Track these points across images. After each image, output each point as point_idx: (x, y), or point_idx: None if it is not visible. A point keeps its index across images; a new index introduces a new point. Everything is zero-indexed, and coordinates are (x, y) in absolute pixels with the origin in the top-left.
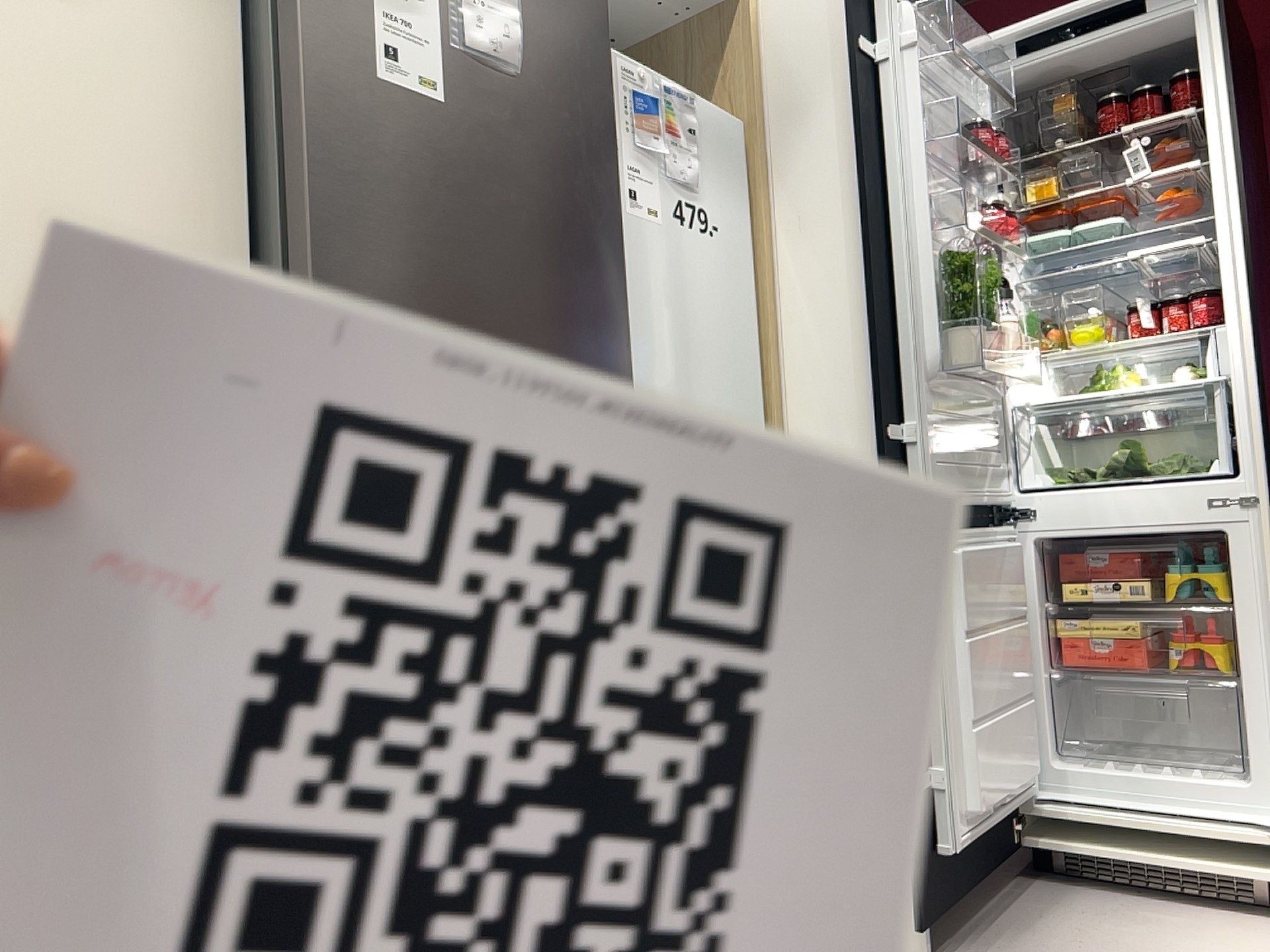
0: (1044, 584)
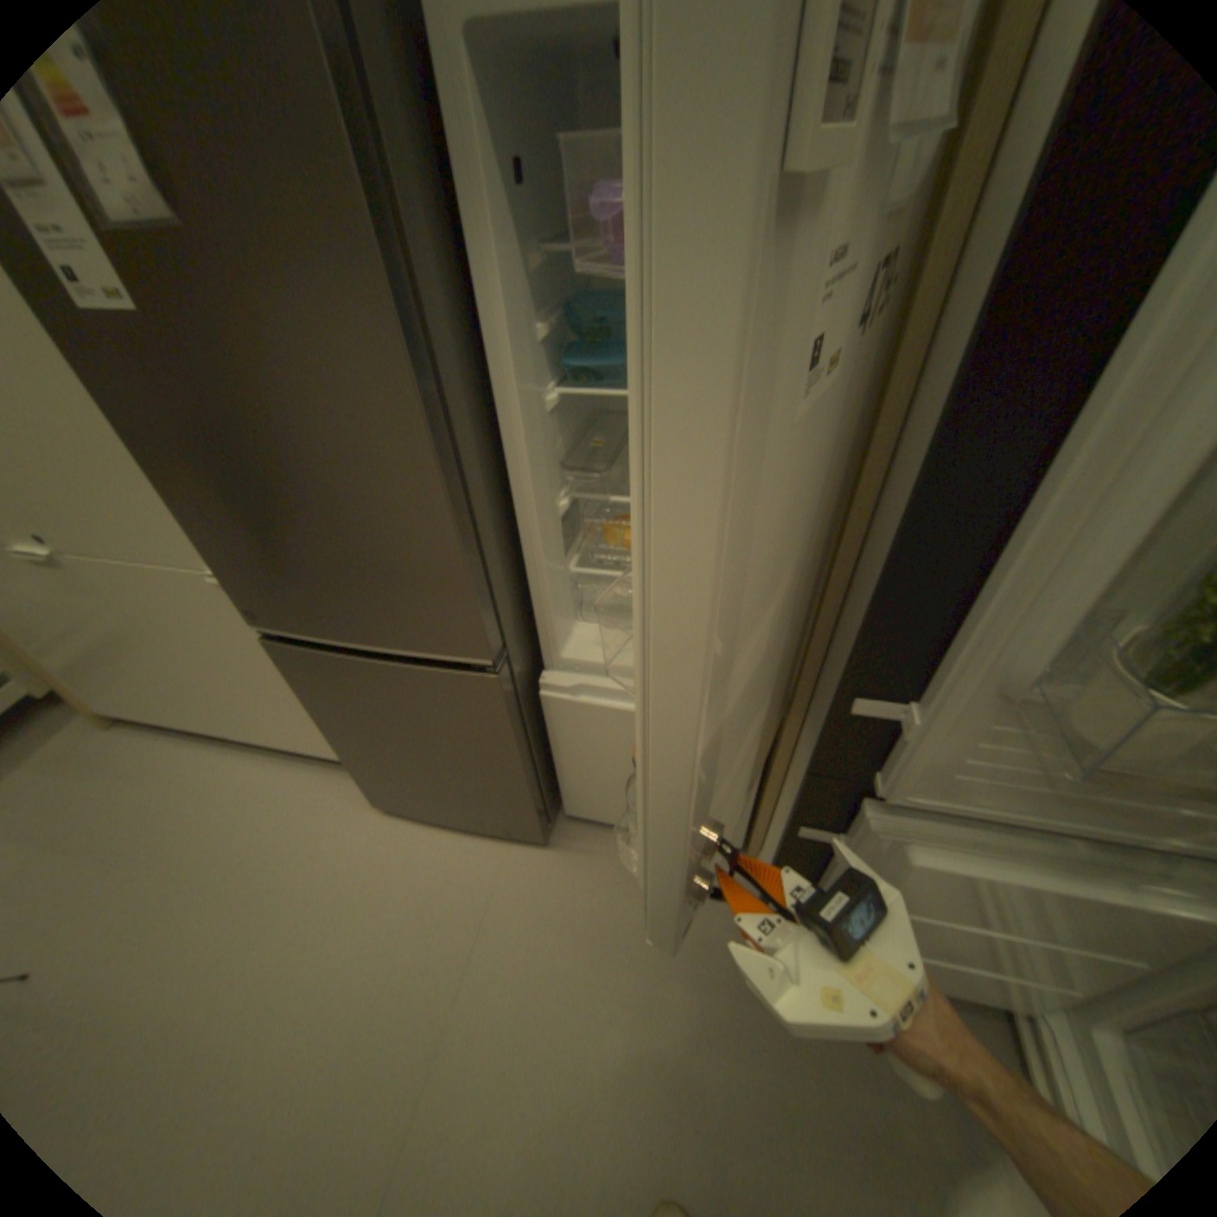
0: None
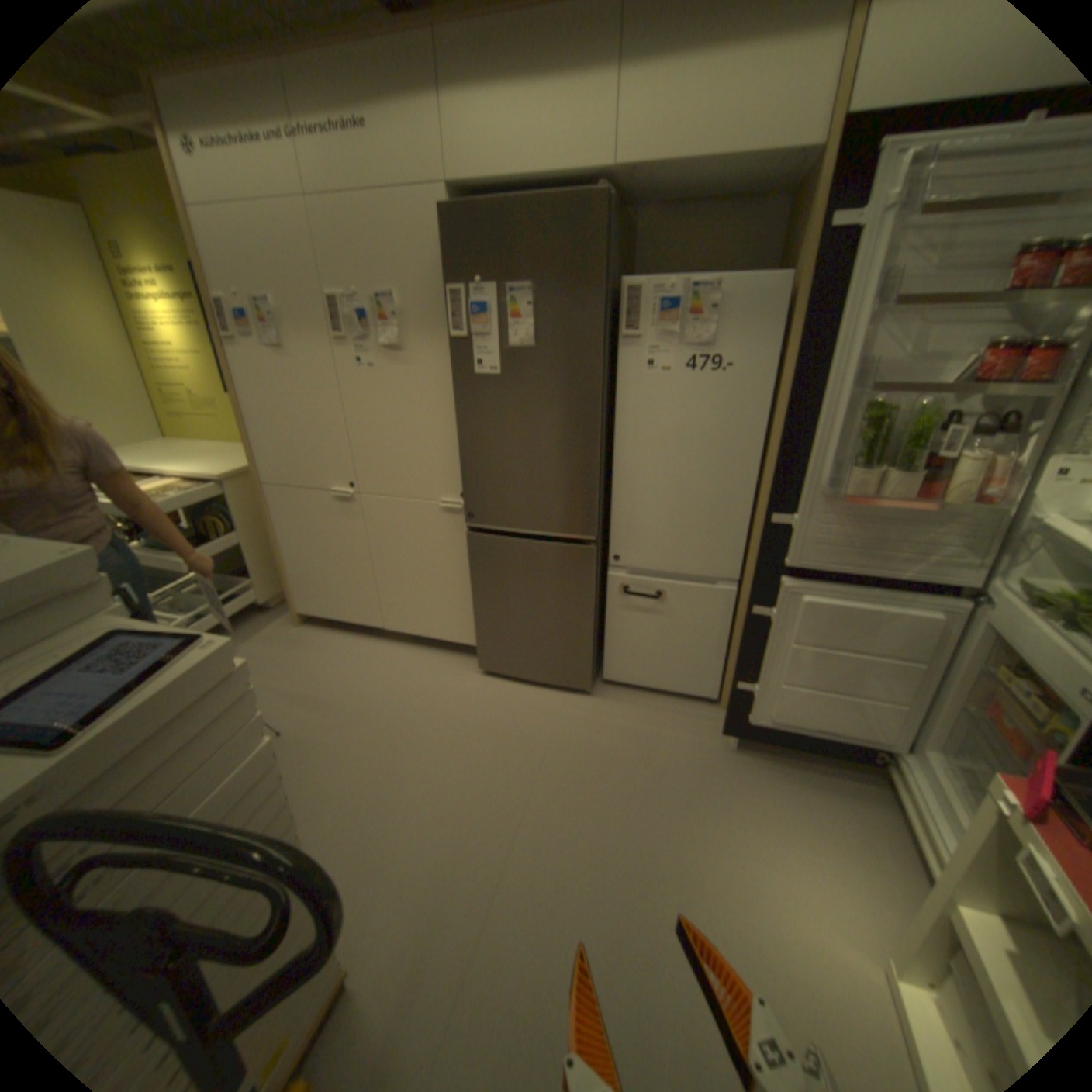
0: (992, 655)
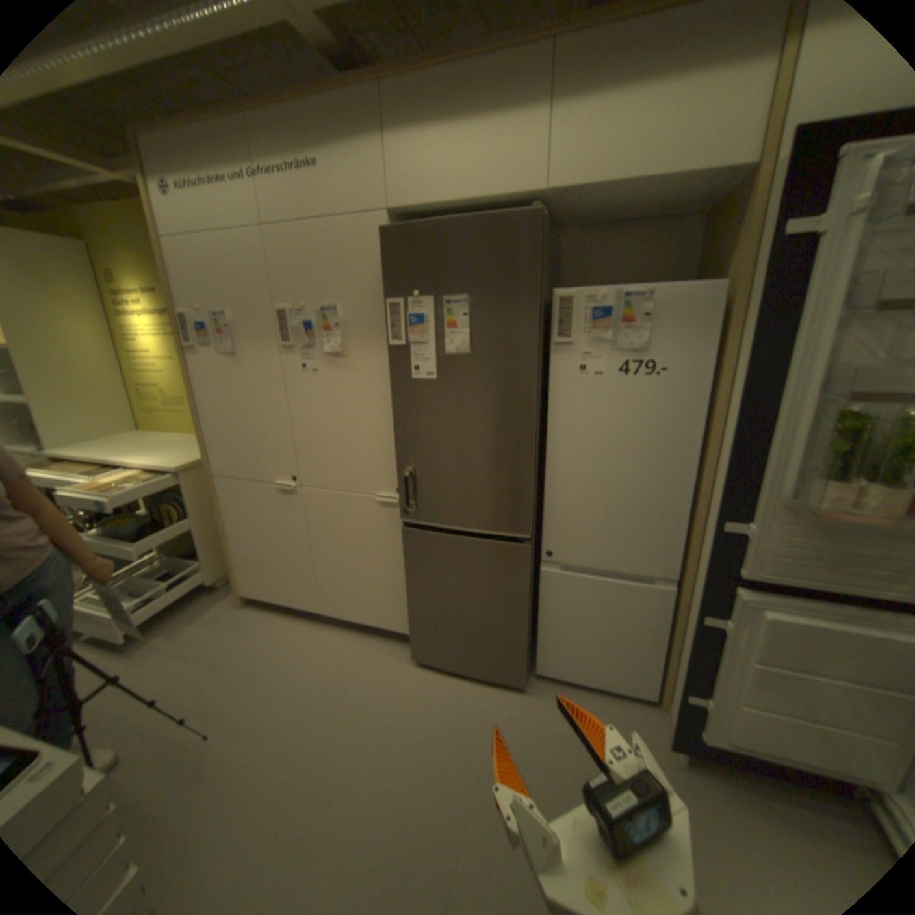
0: None
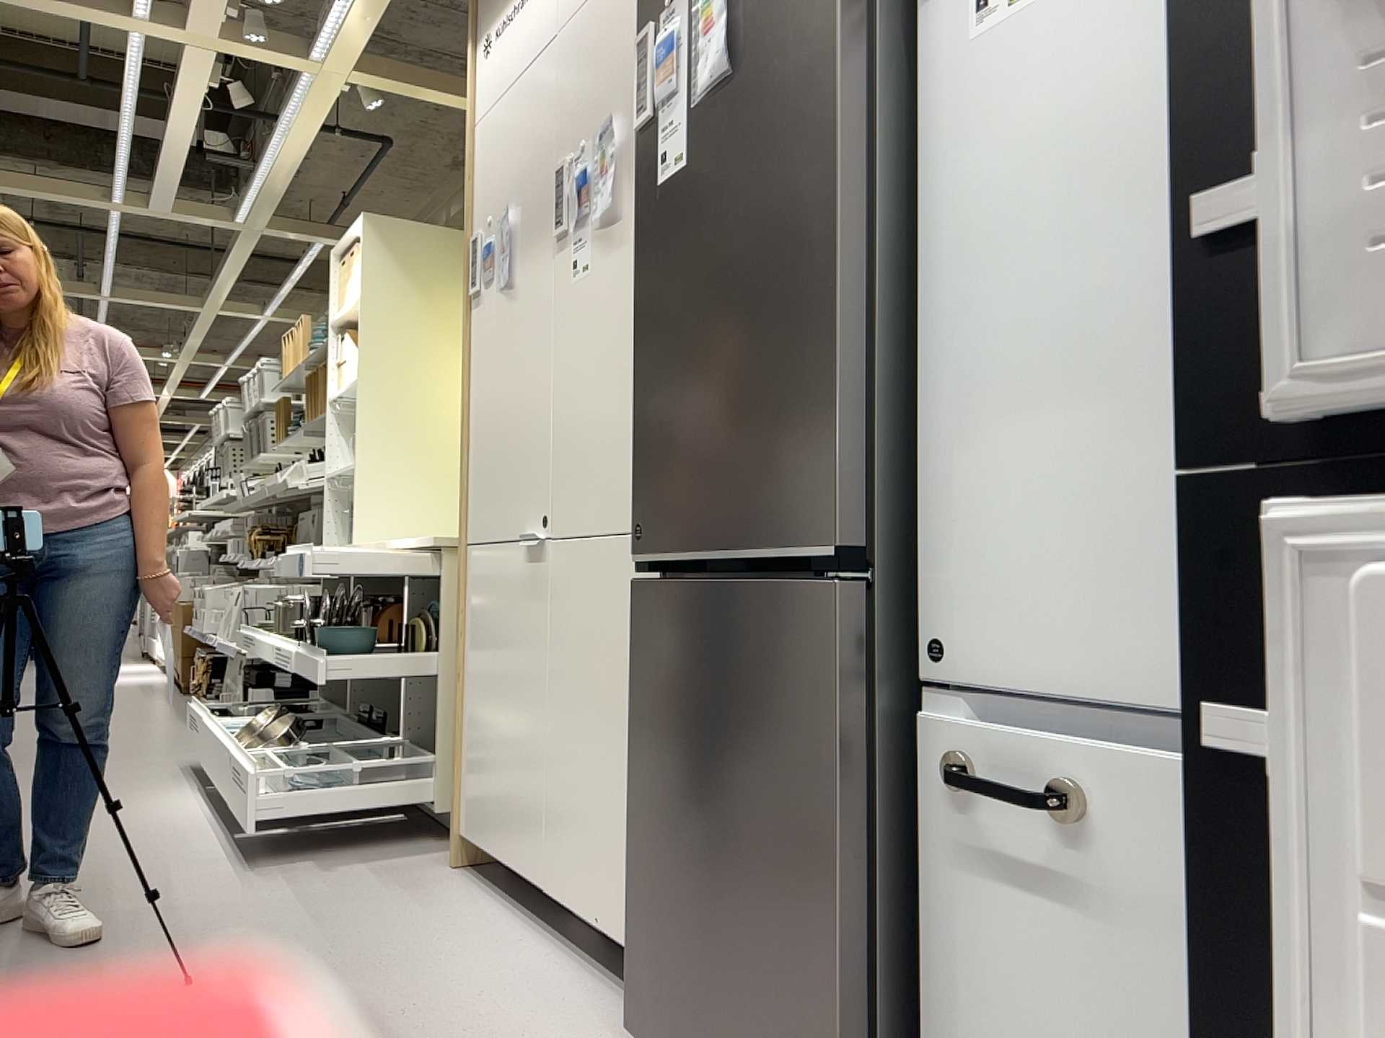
0: None
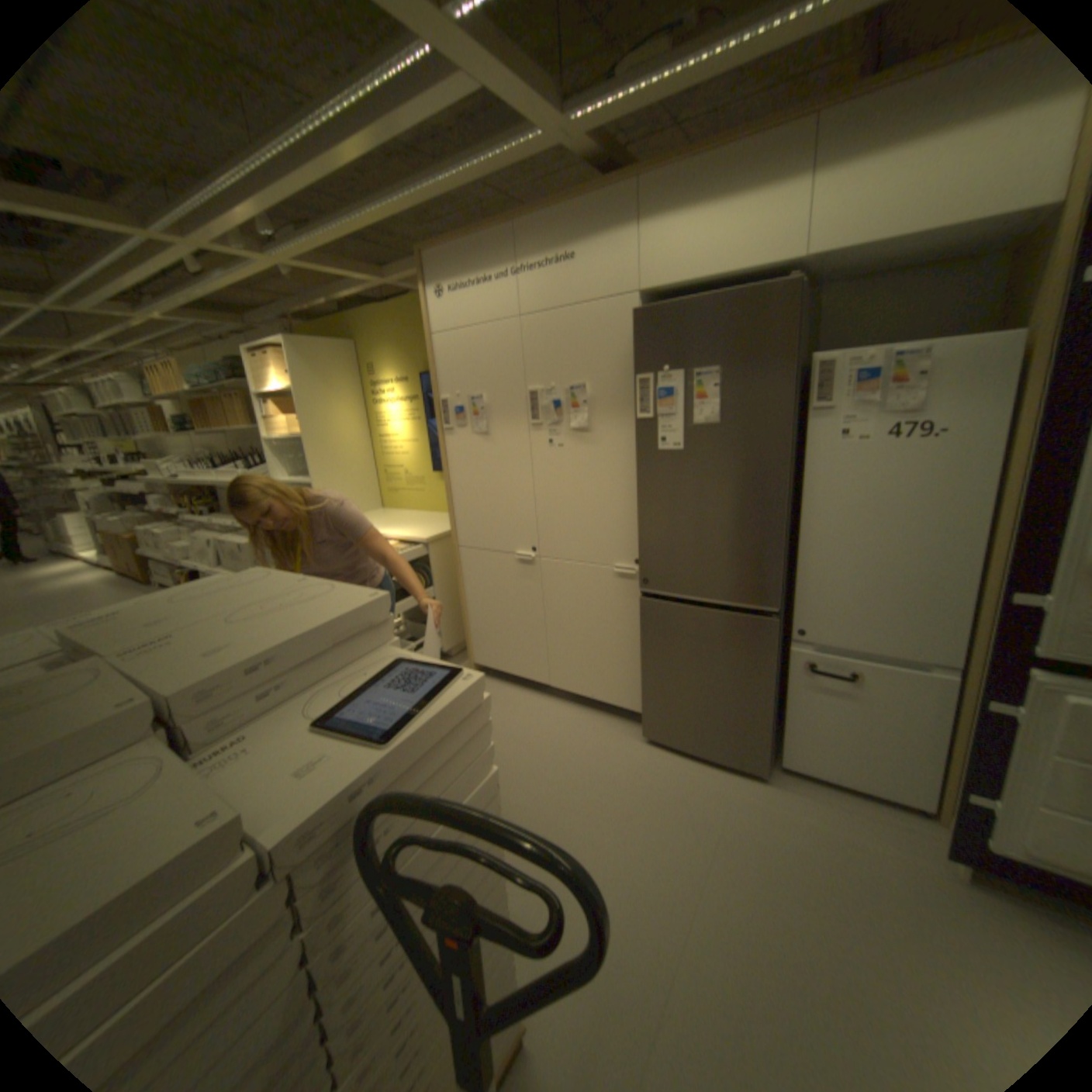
0: None
